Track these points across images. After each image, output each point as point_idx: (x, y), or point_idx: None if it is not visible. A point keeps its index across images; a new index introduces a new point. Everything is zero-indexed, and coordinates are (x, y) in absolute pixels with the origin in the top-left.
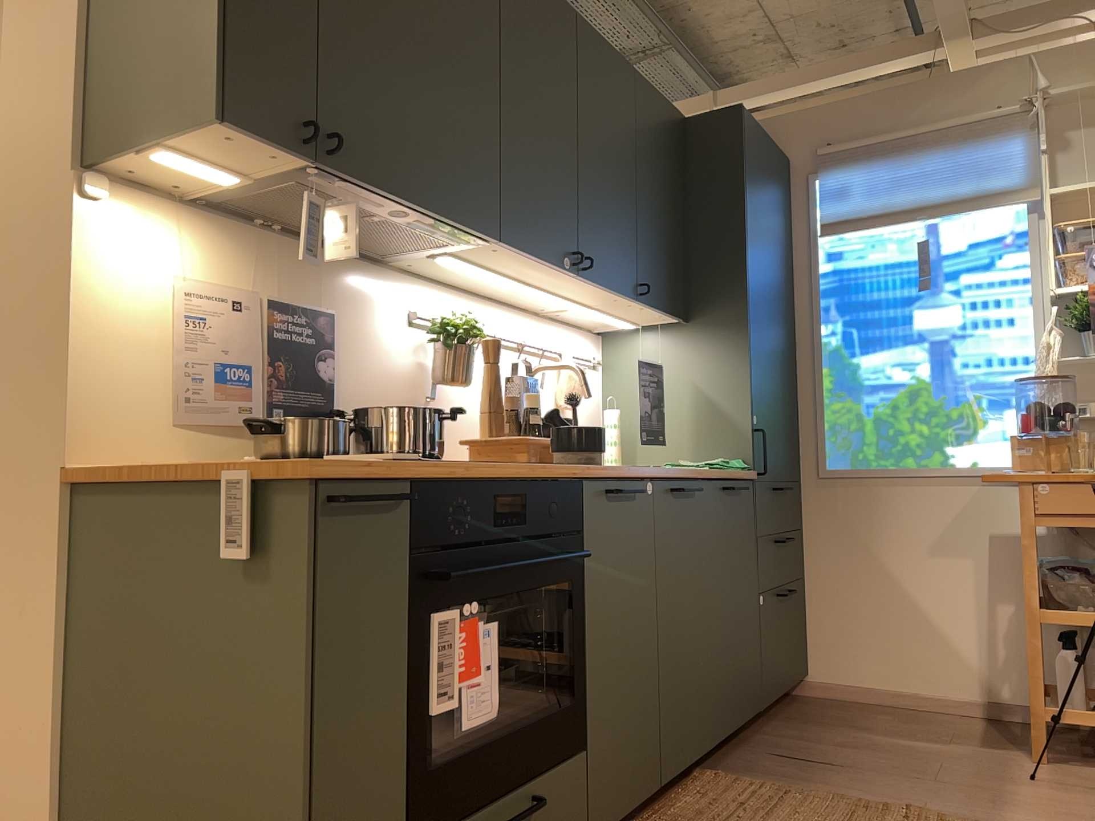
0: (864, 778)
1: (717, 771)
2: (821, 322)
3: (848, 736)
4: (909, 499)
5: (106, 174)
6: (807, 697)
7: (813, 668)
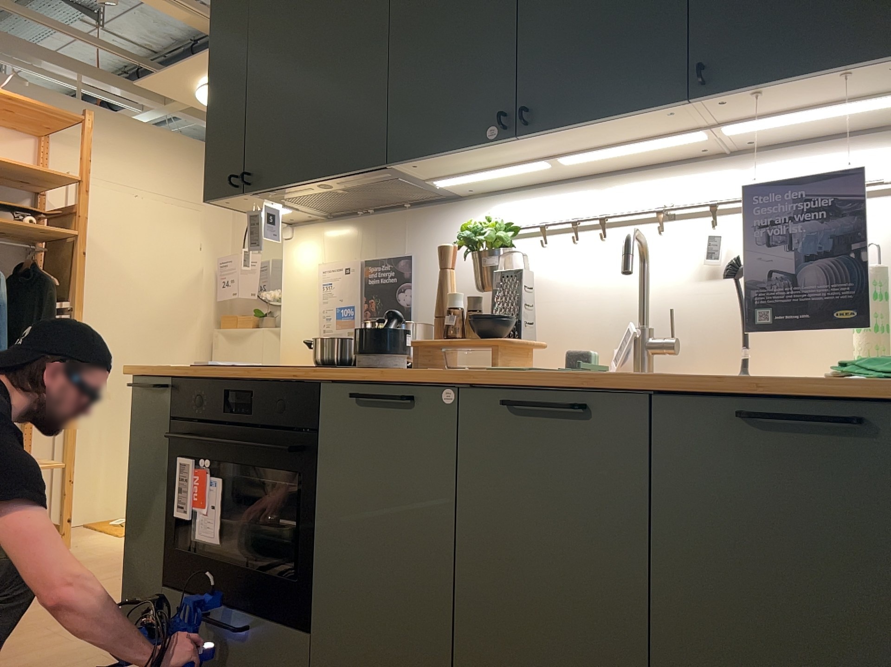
0: None
1: None
2: None
3: None
4: None
5: (296, 223)
6: None
7: None
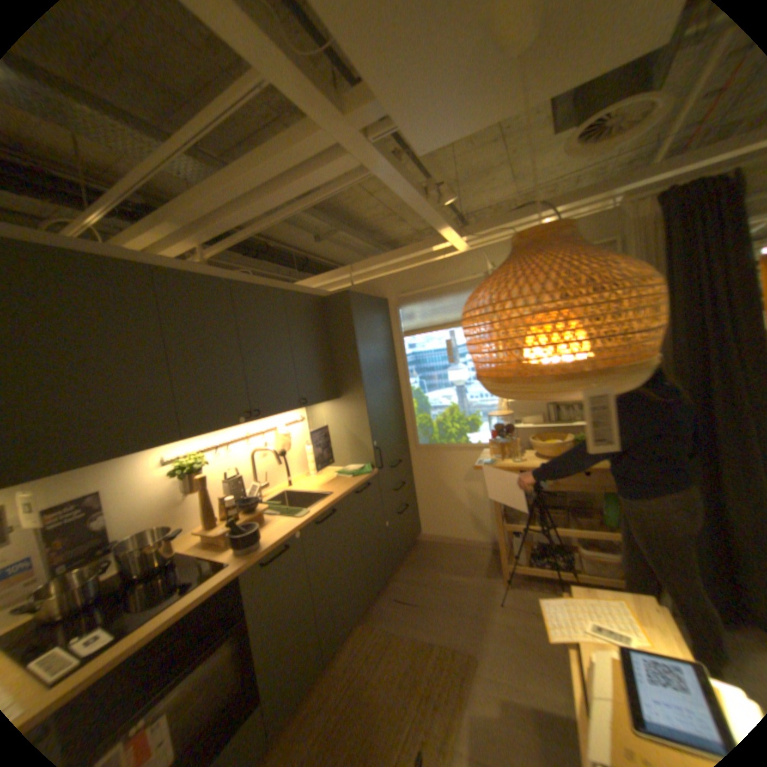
0: (428, 619)
1: (364, 624)
2: (409, 378)
3: (430, 579)
4: (454, 458)
5: None
6: (421, 543)
7: (422, 530)
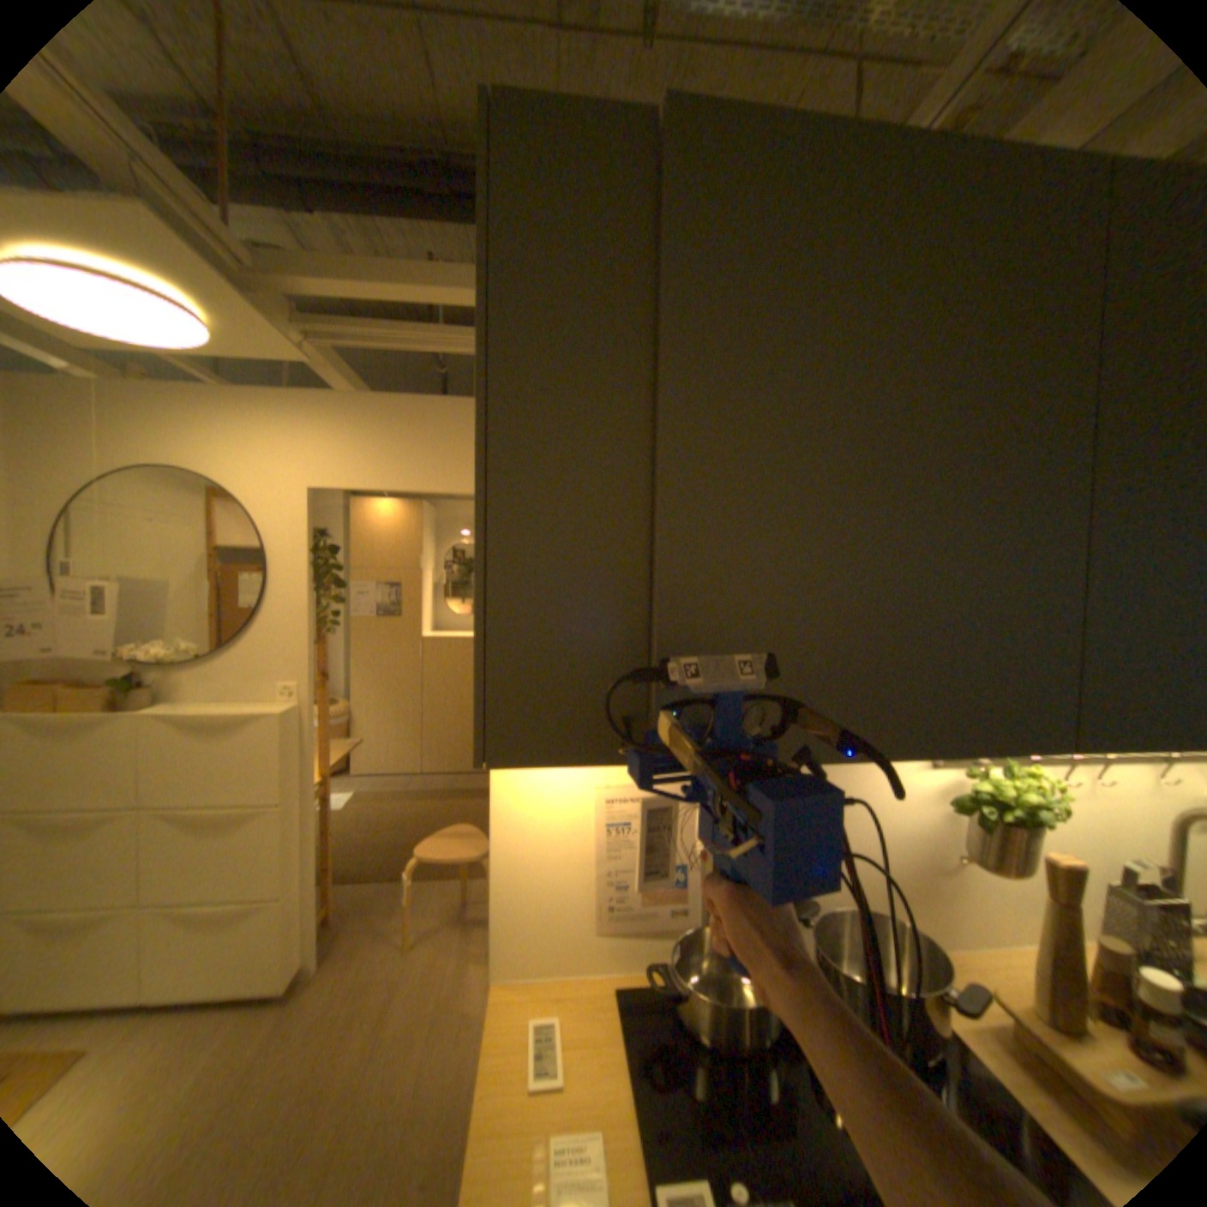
0: None
1: None
2: None
3: None
4: None
5: None
6: None
7: None
